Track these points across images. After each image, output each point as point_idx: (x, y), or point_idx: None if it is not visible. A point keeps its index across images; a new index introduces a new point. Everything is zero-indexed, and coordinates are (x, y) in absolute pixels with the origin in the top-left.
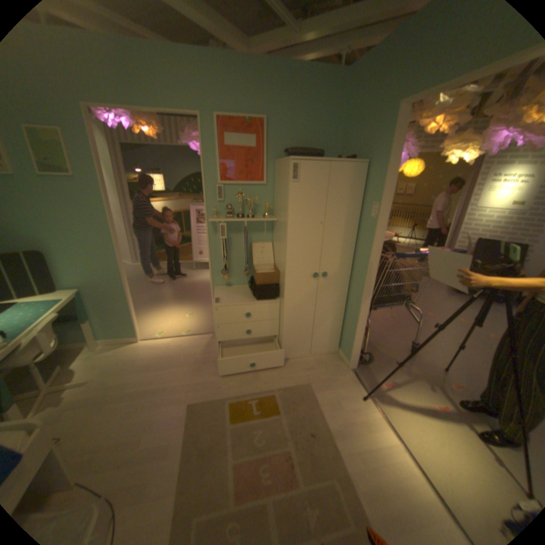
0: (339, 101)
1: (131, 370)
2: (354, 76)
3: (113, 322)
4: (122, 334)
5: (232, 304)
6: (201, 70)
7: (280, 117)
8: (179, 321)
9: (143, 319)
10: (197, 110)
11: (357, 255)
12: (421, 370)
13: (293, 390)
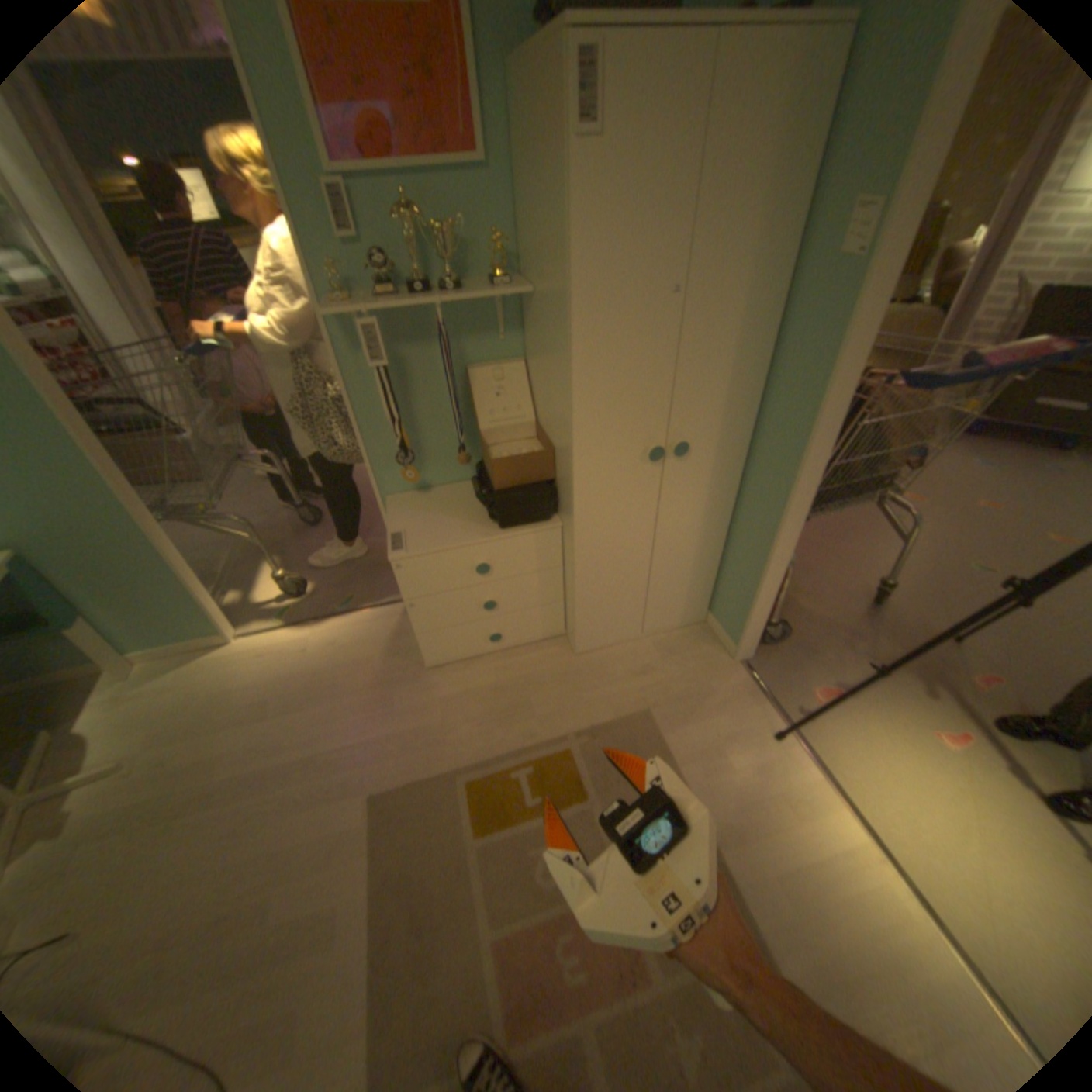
0: None
1: (222, 721)
2: None
3: (150, 612)
4: (184, 634)
5: (437, 550)
6: None
7: None
8: (323, 578)
9: (235, 582)
10: None
11: (779, 383)
12: (901, 646)
13: (611, 732)
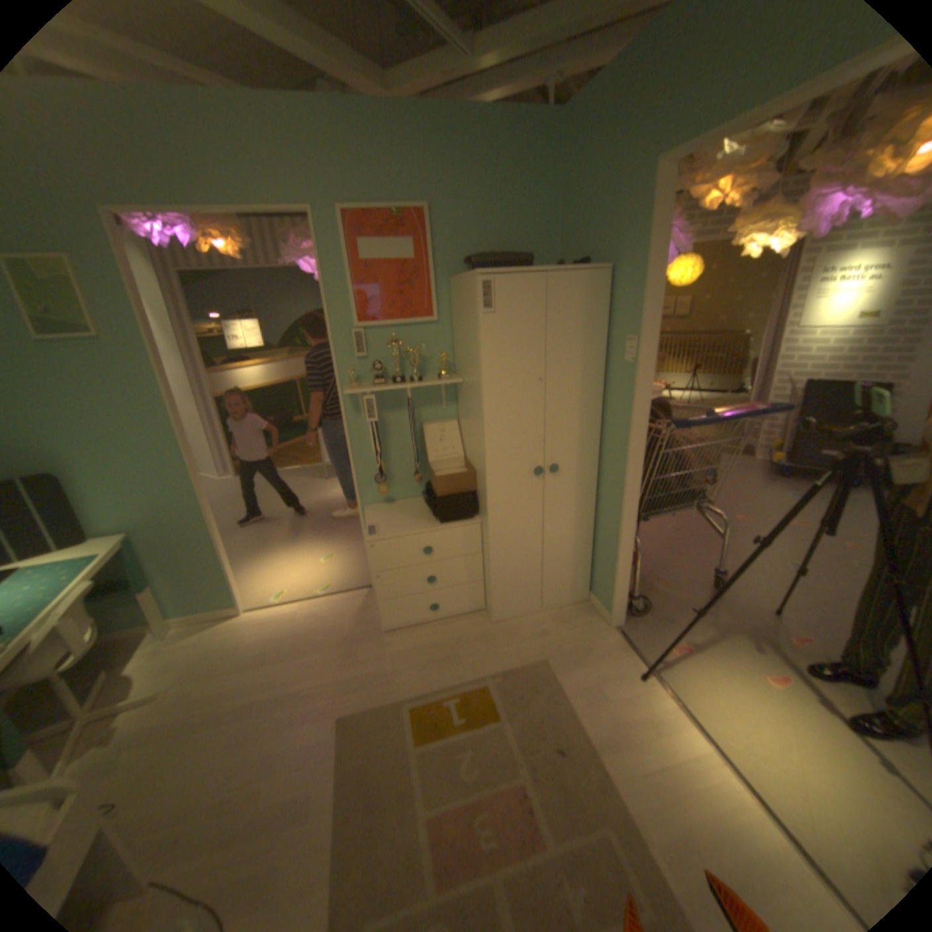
0: (551, 167)
1: (232, 667)
2: (572, 121)
3: (193, 586)
4: (211, 605)
5: (398, 535)
6: (307, 135)
7: (452, 203)
8: (309, 572)
9: (246, 575)
10: (307, 204)
11: (607, 429)
12: (736, 617)
13: (518, 674)
